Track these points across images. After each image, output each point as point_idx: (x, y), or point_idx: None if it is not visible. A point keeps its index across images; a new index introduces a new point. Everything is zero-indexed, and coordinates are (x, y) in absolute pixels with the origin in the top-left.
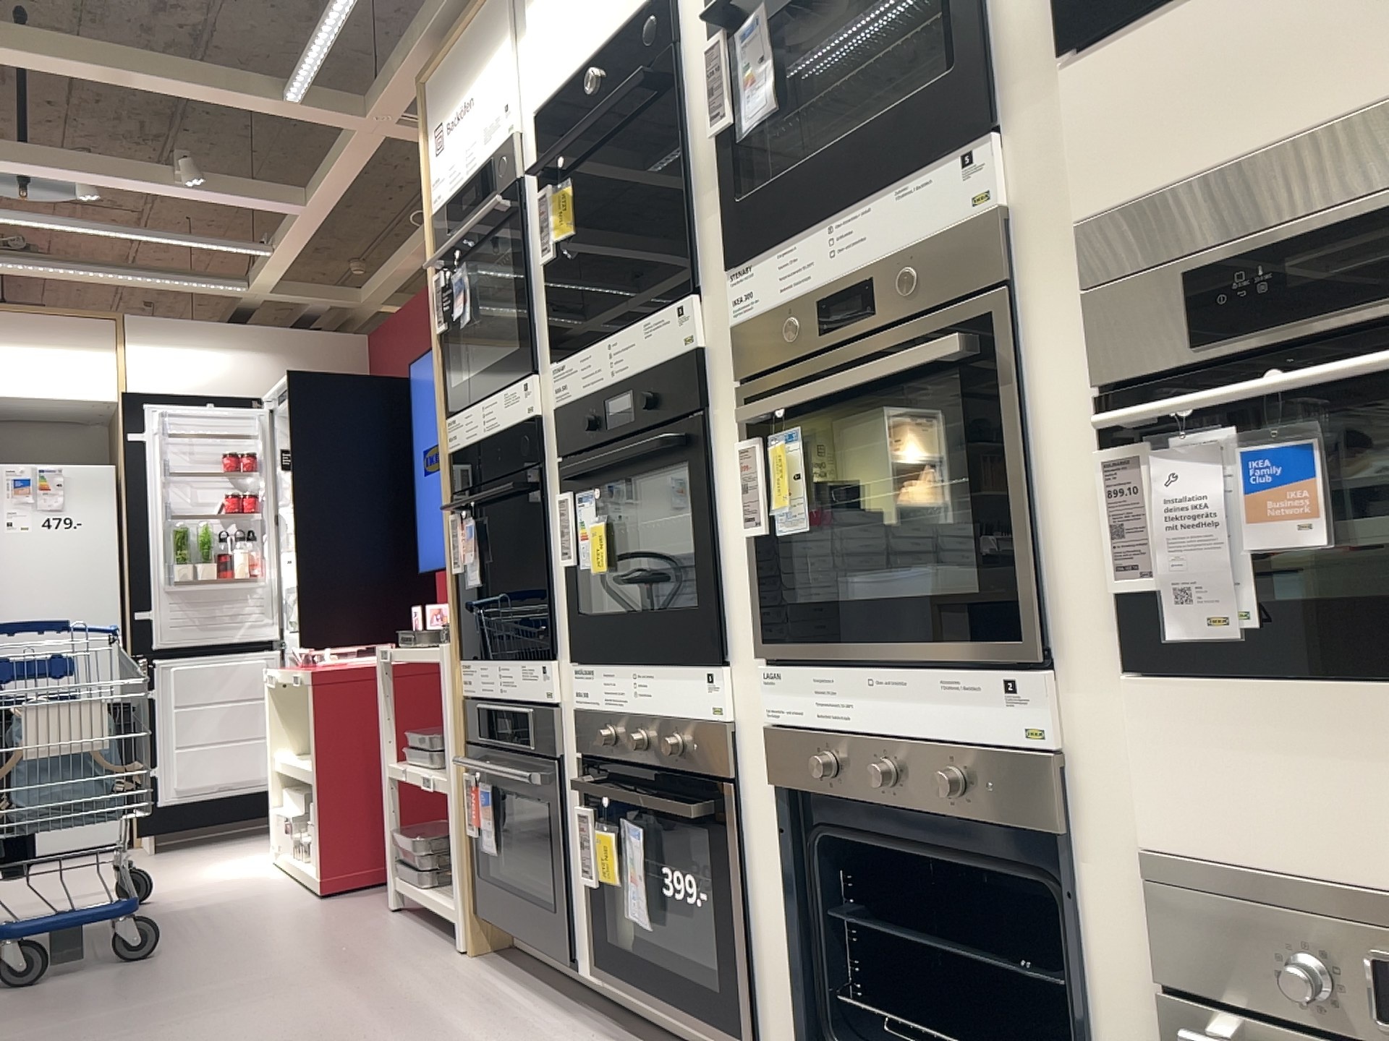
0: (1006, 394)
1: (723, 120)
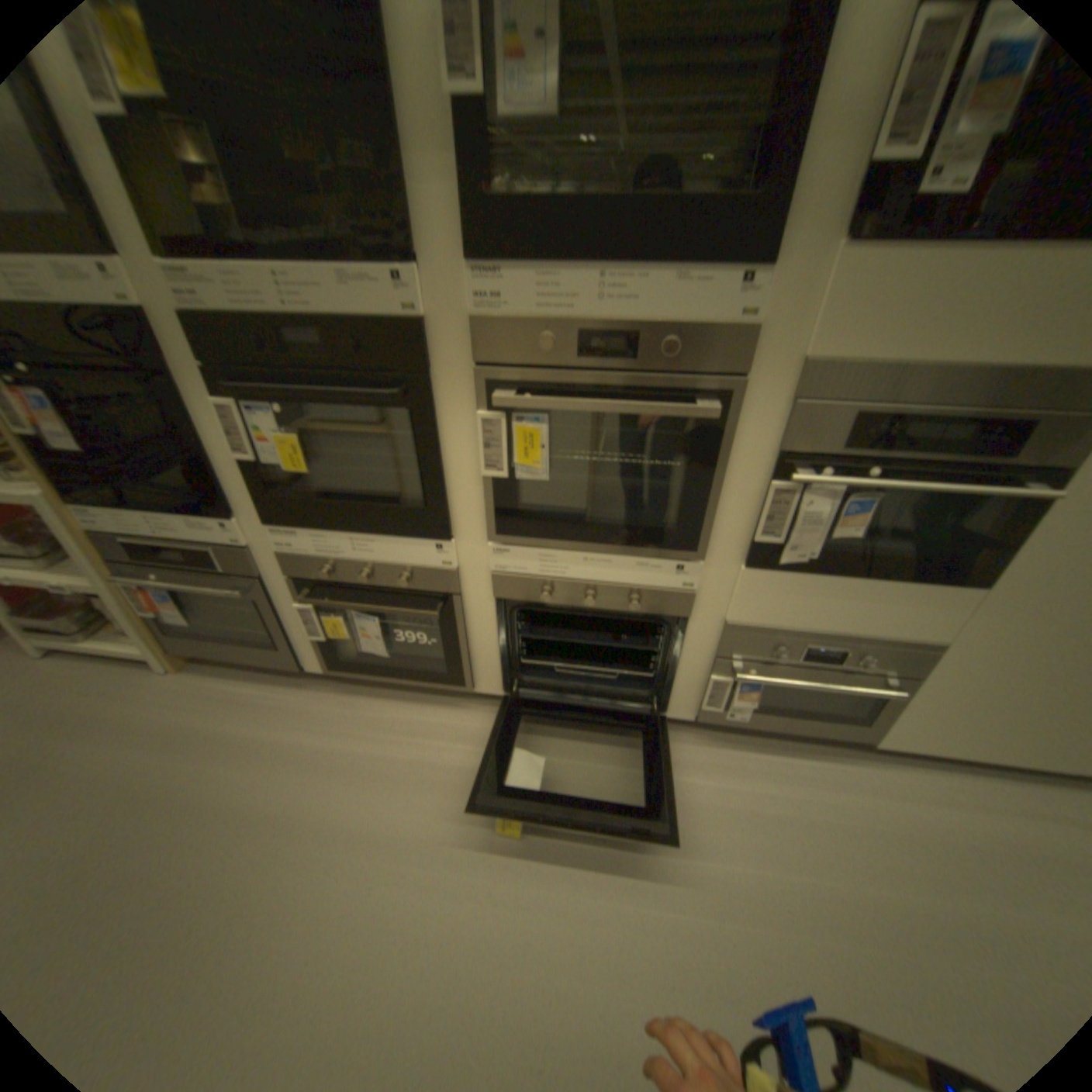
0: (725, 439)
1: (472, 80)
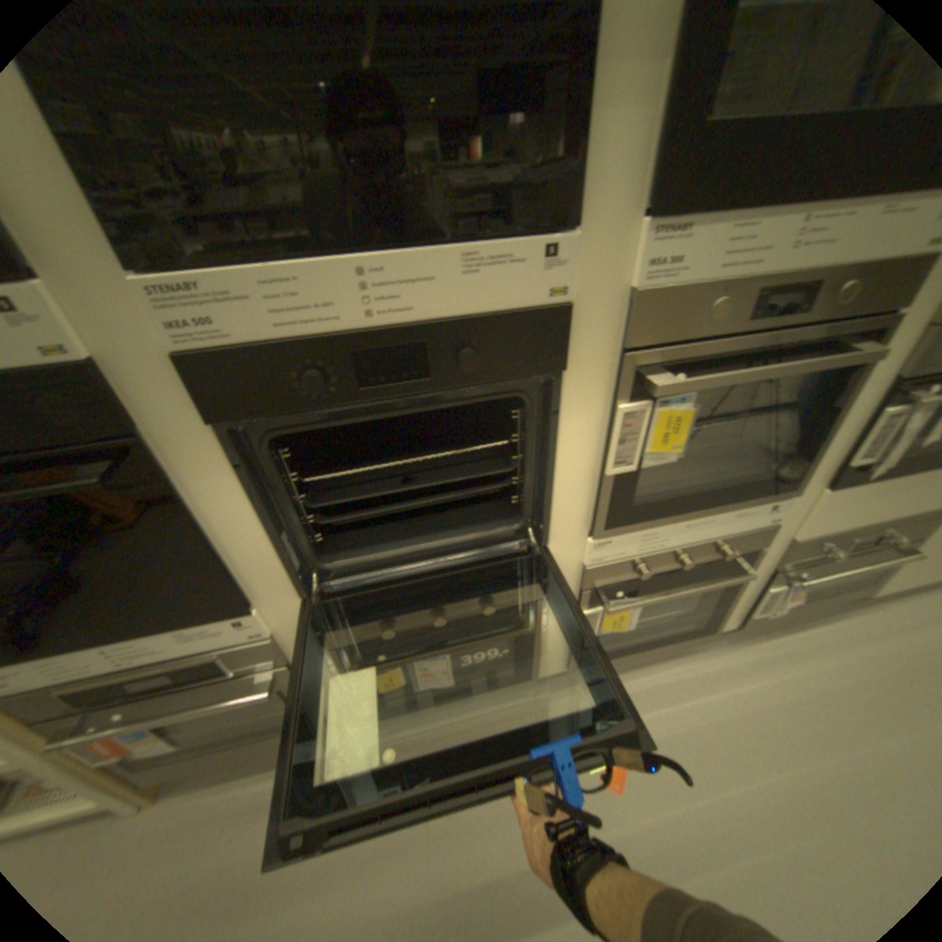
0: (858, 378)
1: None
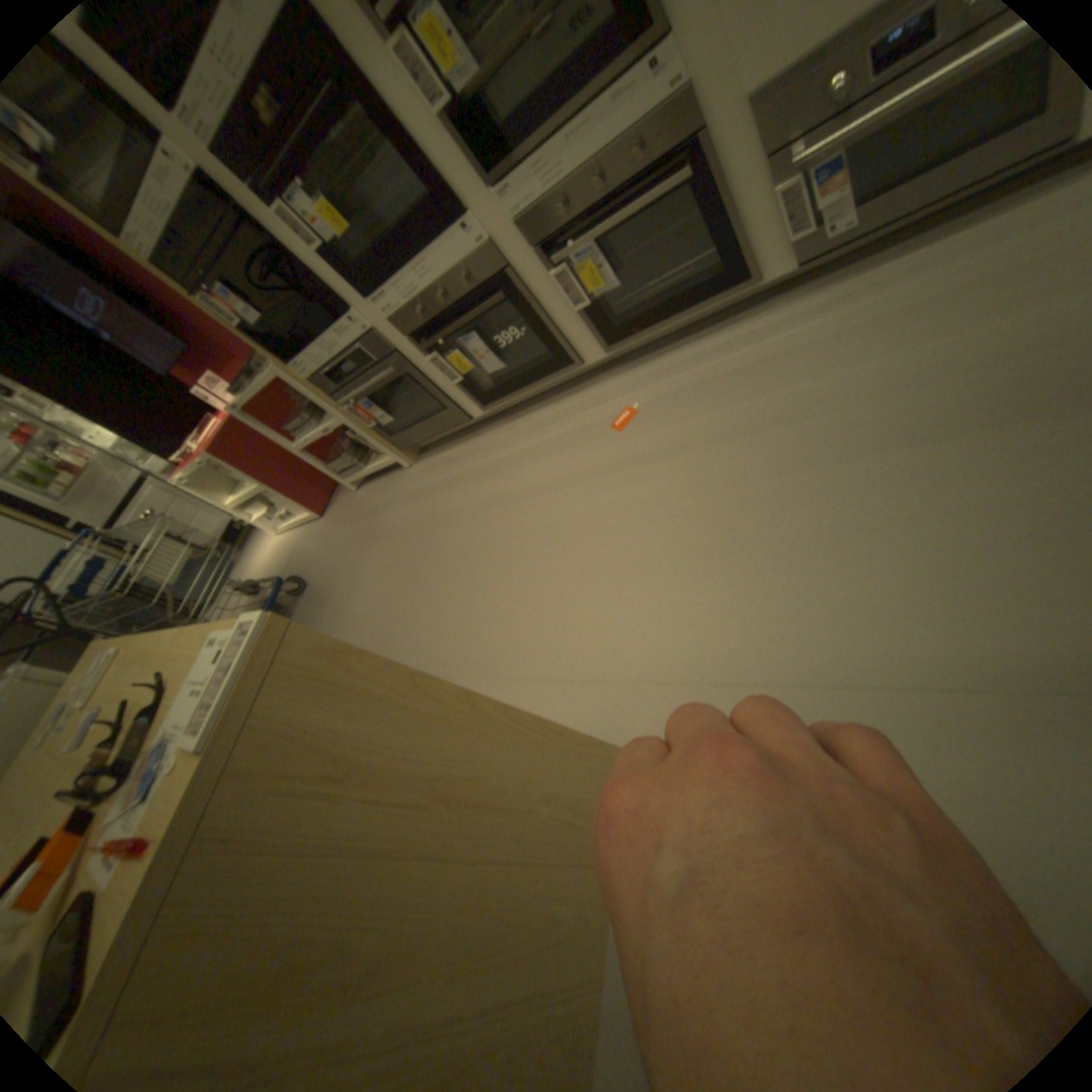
0: None
1: None
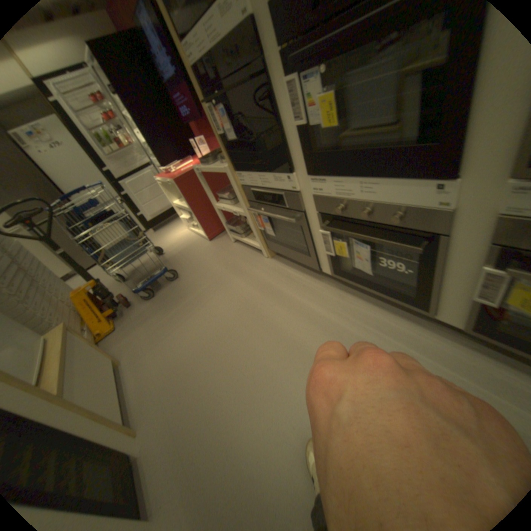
0: None
1: None
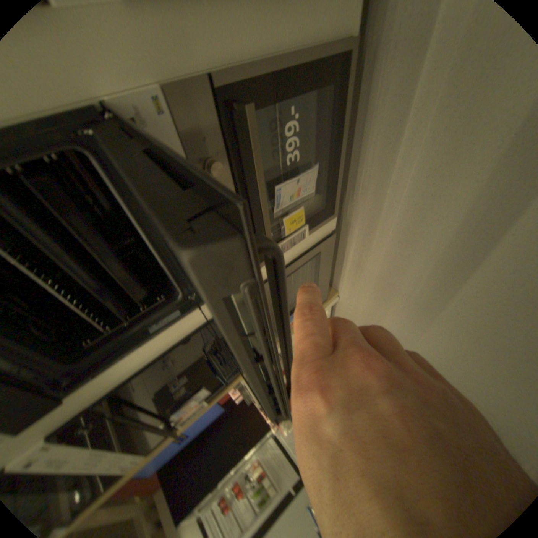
0: None
1: None
